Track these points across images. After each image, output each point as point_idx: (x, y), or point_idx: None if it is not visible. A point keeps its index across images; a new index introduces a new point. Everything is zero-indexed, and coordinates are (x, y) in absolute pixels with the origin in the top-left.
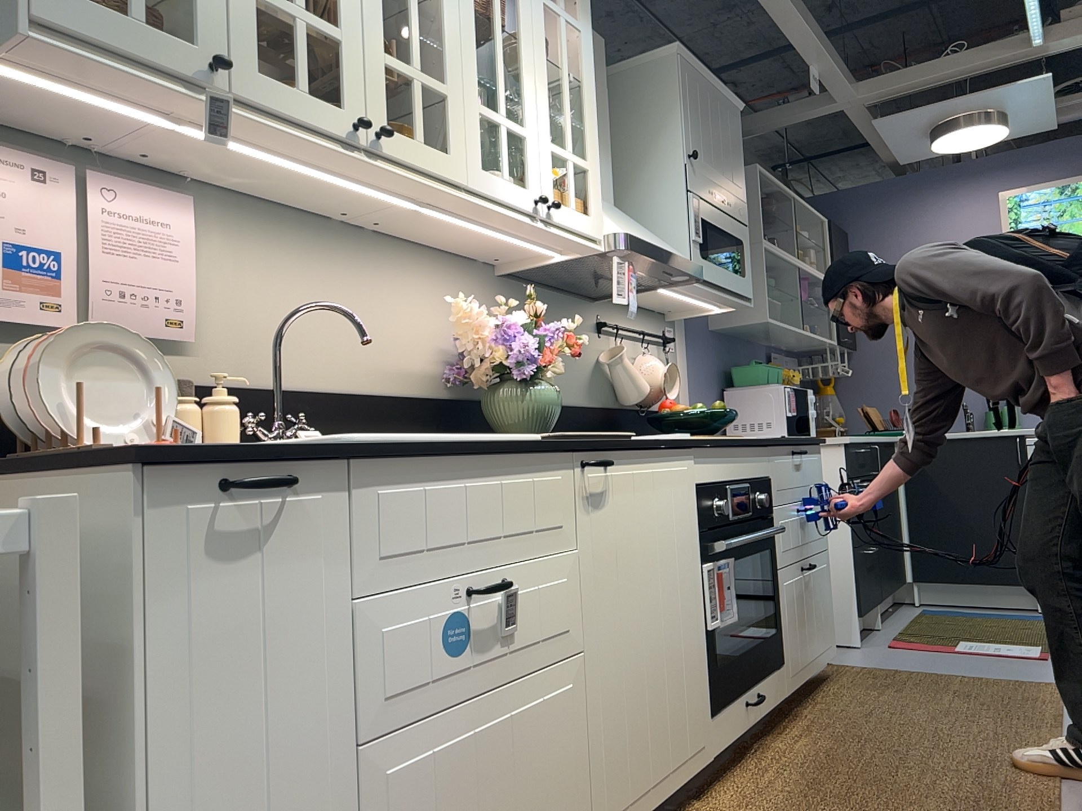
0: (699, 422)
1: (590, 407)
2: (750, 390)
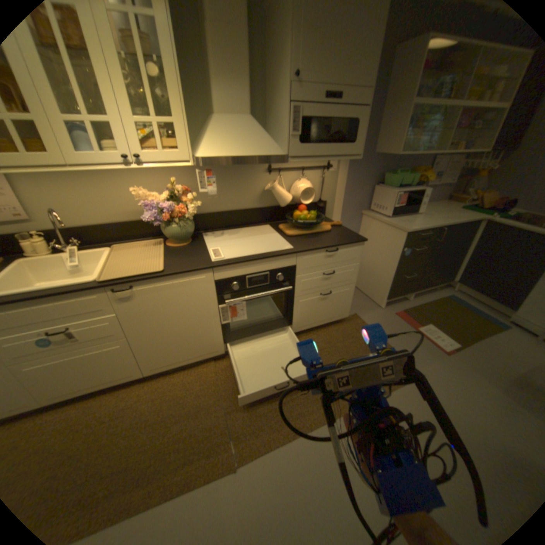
0: (300, 223)
1: (256, 209)
2: (386, 188)
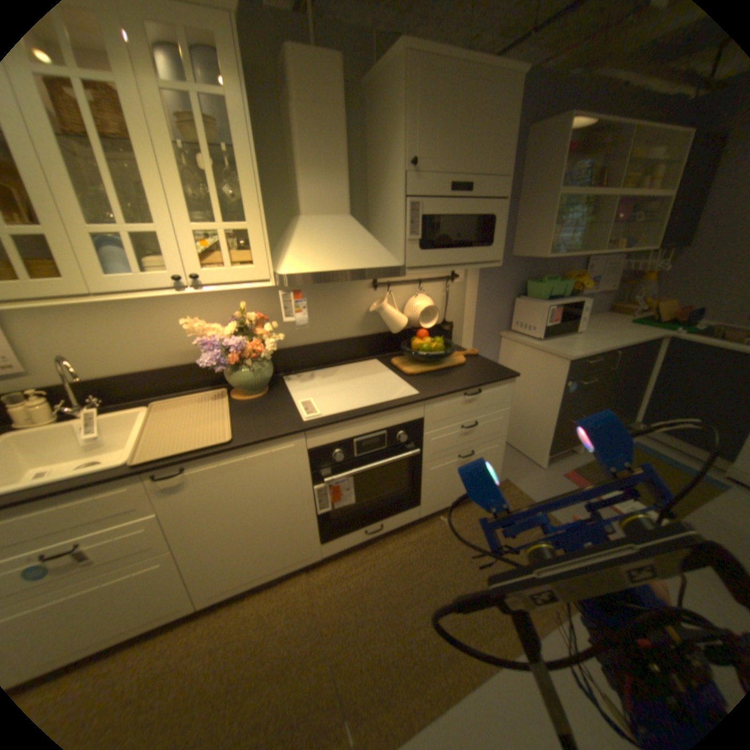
0: (422, 356)
1: (357, 338)
2: (530, 301)
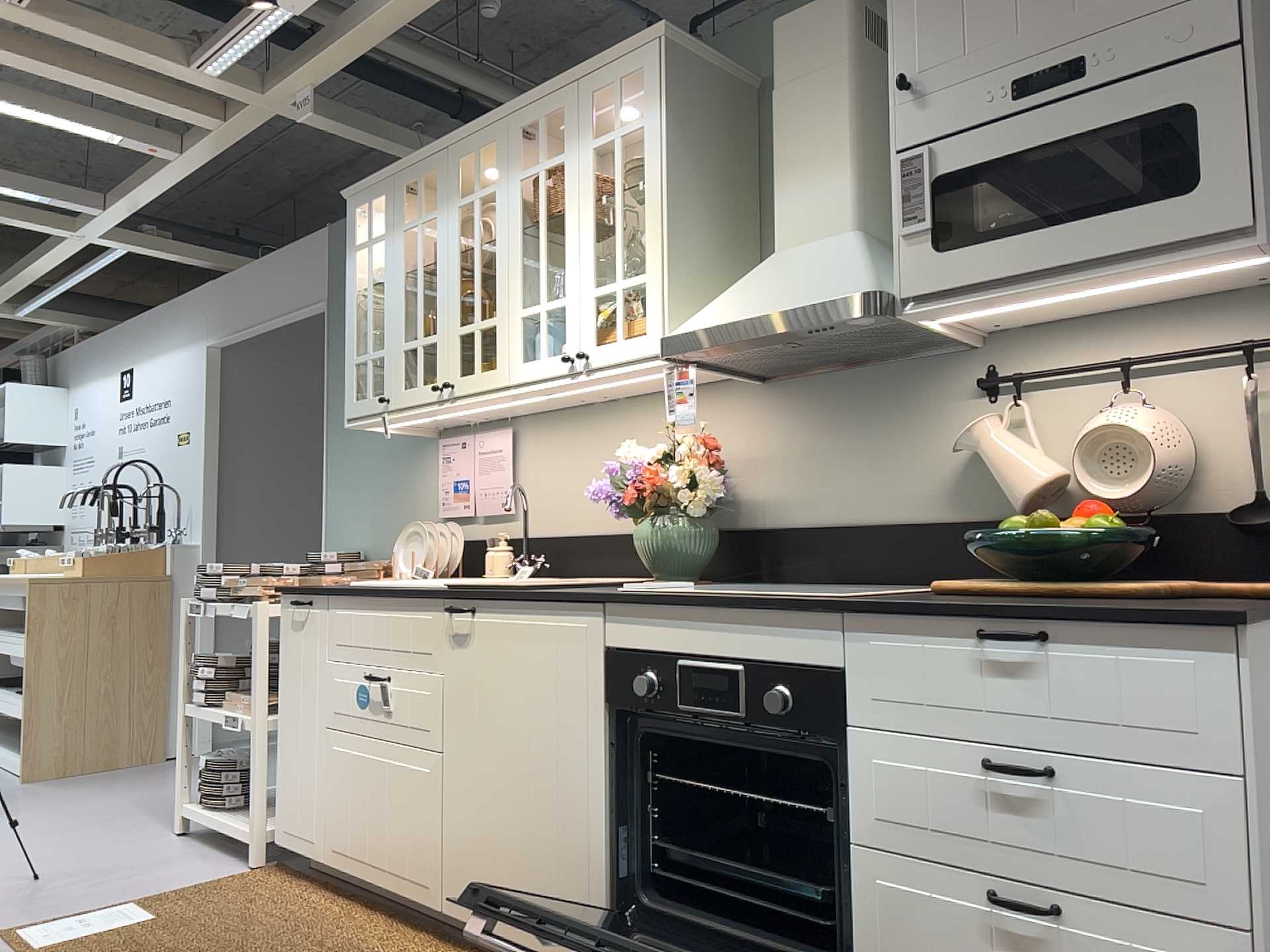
0: (1014, 553)
1: (939, 523)
2: None
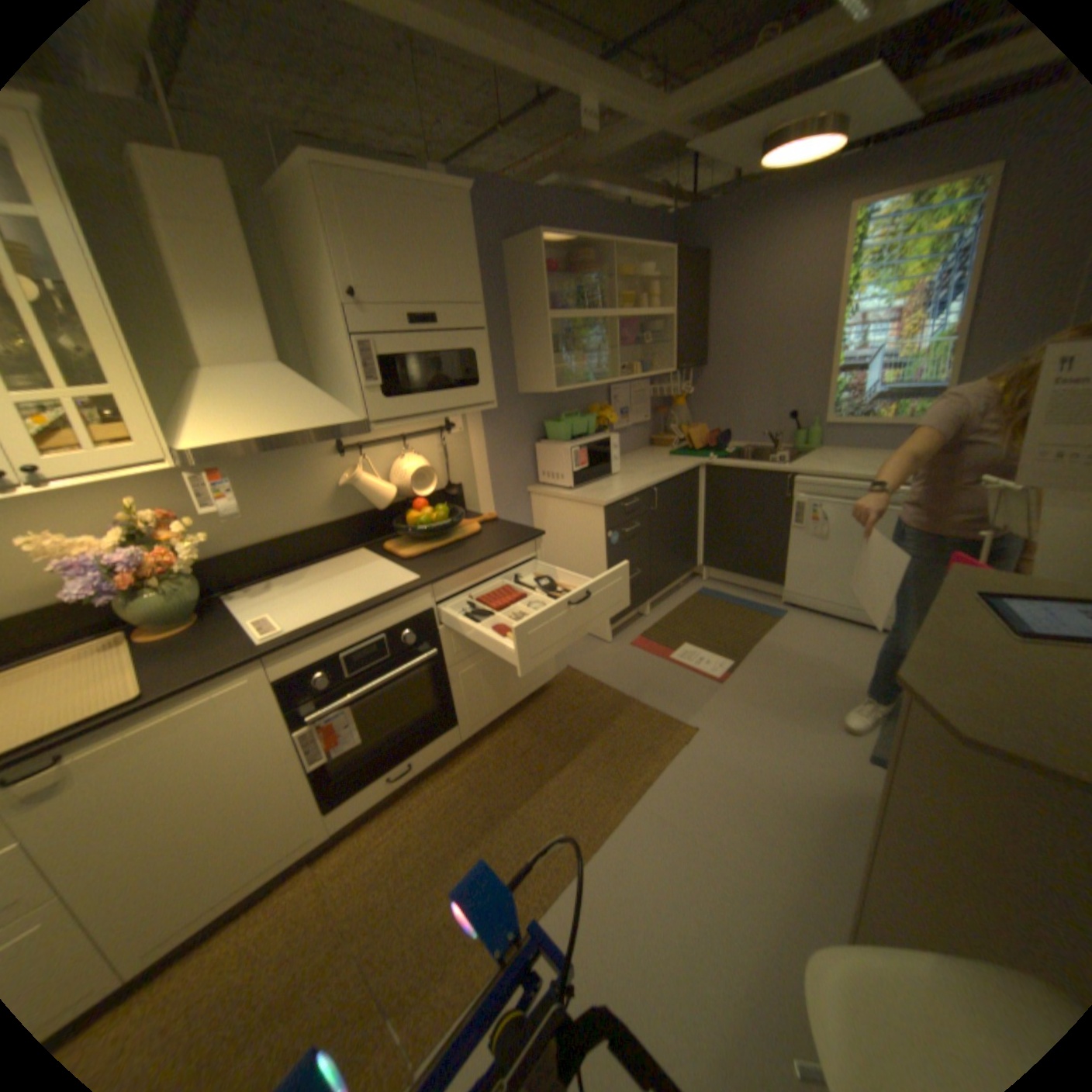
0: (422, 532)
1: (330, 524)
2: (551, 446)
